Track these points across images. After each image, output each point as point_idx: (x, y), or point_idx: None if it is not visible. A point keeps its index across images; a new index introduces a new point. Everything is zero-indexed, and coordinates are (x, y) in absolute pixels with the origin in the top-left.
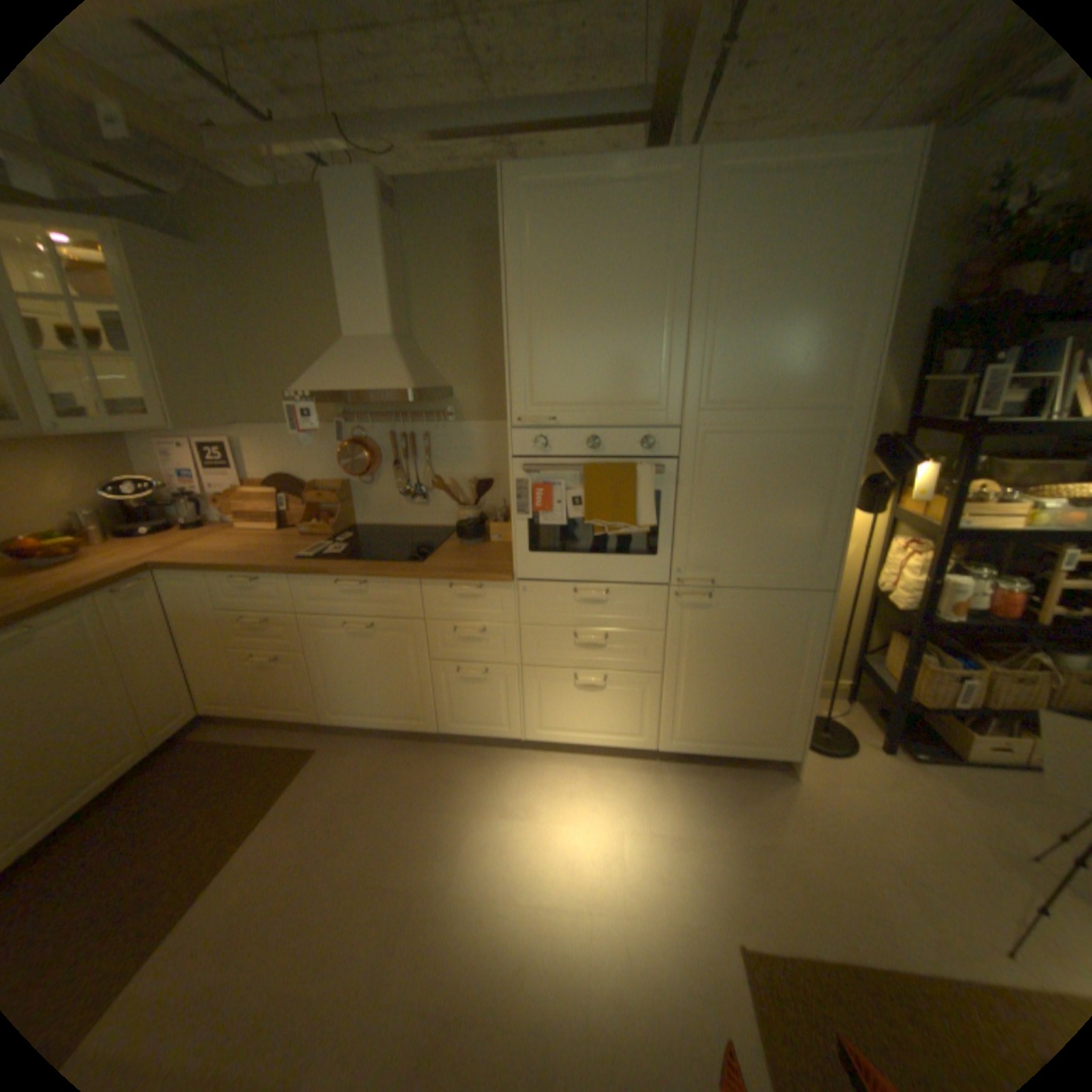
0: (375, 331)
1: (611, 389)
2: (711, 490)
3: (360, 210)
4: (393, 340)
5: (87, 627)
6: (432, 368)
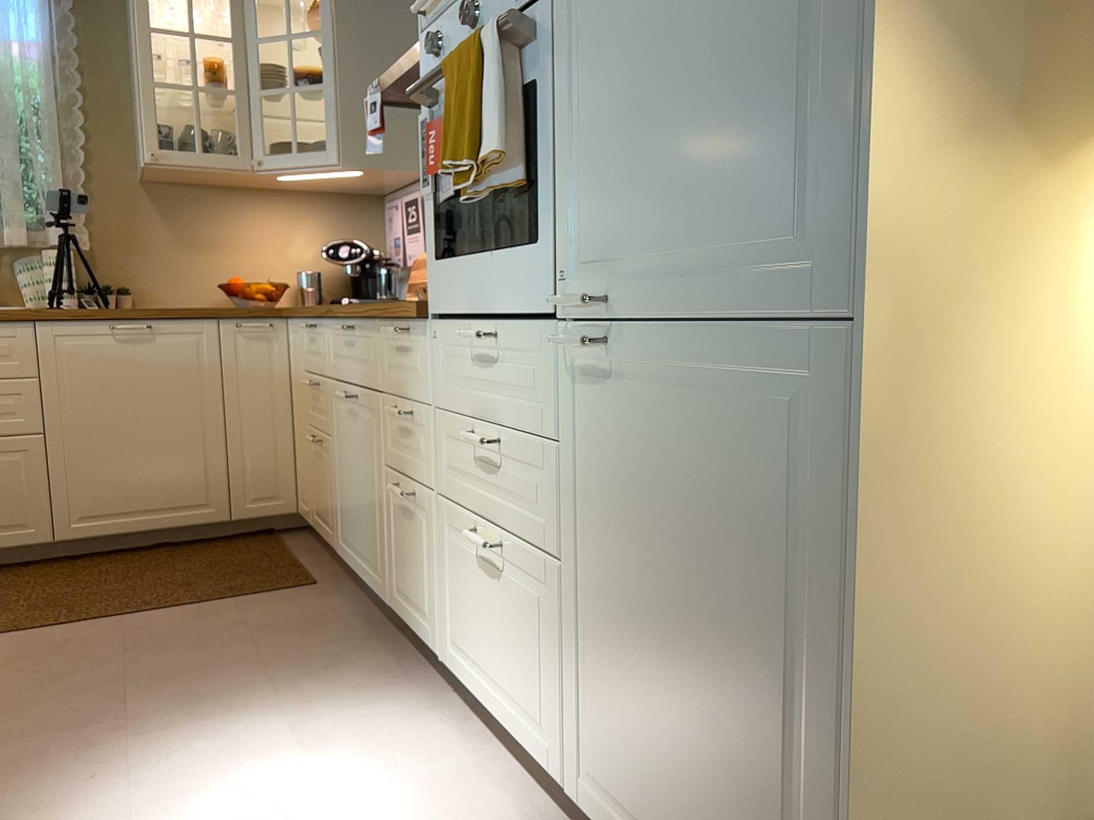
0: None
1: None
2: (602, 41)
3: None
4: None
5: (203, 349)
6: None
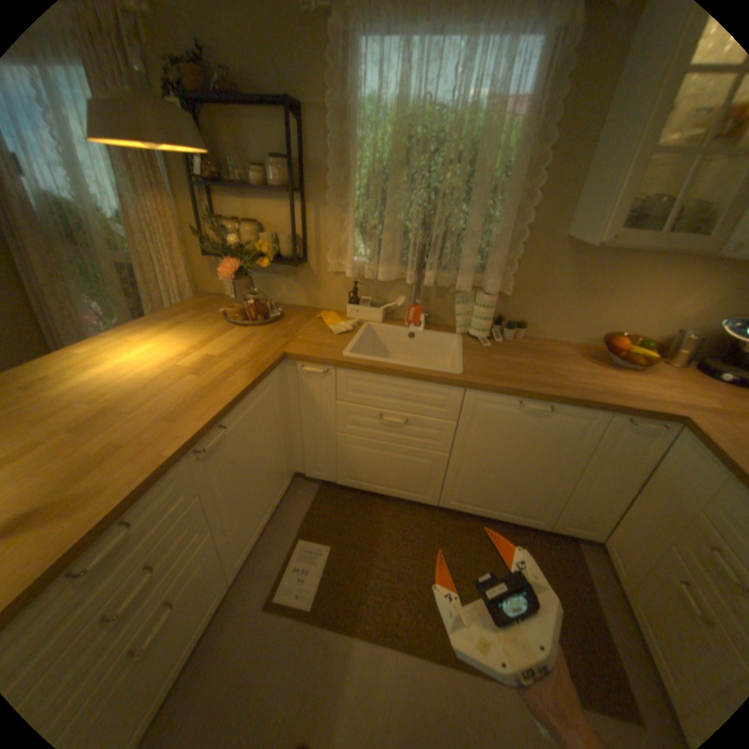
0: None
1: None
2: None
3: None
4: None
5: (590, 432)
6: None
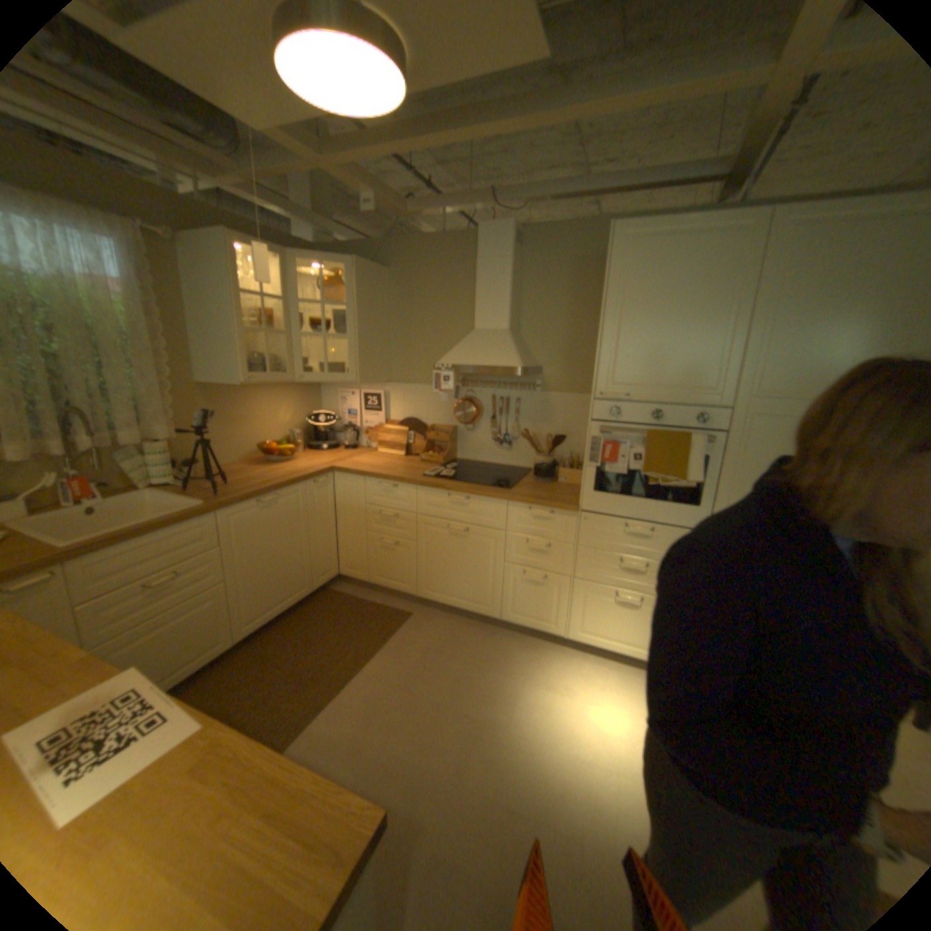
0: (496, 326)
1: (676, 376)
2: (754, 459)
3: (500, 248)
4: (508, 333)
5: (299, 501)
6: (529, 353)
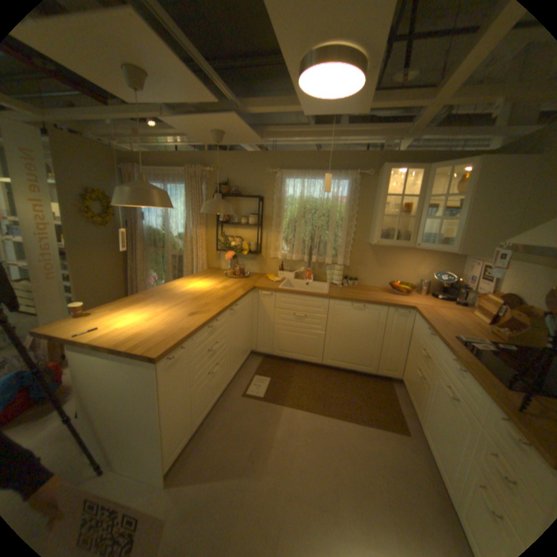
0: None
1: None
2: None
3: None
4: None
5: (381, 316)
6: None
